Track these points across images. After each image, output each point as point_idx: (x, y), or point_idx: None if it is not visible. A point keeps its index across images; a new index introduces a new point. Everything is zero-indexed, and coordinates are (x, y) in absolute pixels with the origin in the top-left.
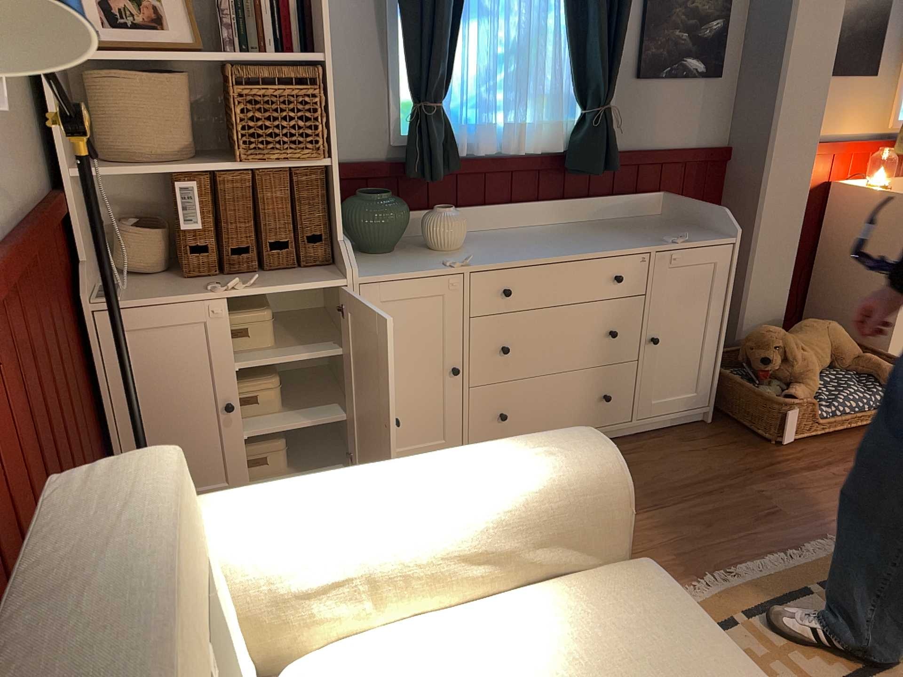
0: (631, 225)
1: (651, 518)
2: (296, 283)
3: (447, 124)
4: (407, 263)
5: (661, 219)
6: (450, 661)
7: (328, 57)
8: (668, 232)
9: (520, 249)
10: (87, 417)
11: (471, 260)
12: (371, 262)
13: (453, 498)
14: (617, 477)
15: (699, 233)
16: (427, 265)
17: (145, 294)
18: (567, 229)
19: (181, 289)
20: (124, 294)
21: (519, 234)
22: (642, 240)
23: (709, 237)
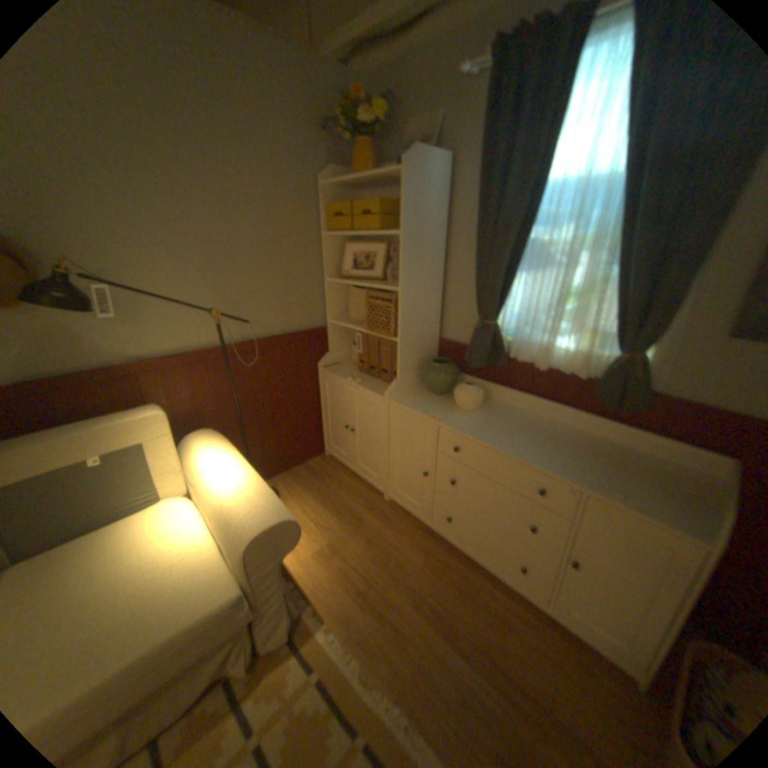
0: (639, 468)
1: (448, 656)
2: (373, 391)
3: (498, 336)
4: (424, 405)
5: (700, 484)
6: (174, 537)
7: (402, 291)
8: (648, 493)
9: (492, 432)
10: (305, 404)
11: (450, 421)
12: (416, 397)
13: (218, 493)
14: (249, 548)
15: (683, 515)
16: (426, 411)
17: (338, 371)
18: (574, 439)
19: (346, 375)
20: (333, 369)
21: (530, 424)
22: (597, 481)
23: (681, 524)
